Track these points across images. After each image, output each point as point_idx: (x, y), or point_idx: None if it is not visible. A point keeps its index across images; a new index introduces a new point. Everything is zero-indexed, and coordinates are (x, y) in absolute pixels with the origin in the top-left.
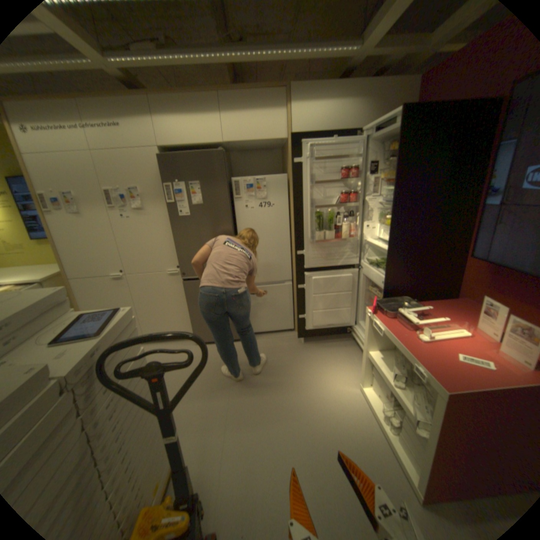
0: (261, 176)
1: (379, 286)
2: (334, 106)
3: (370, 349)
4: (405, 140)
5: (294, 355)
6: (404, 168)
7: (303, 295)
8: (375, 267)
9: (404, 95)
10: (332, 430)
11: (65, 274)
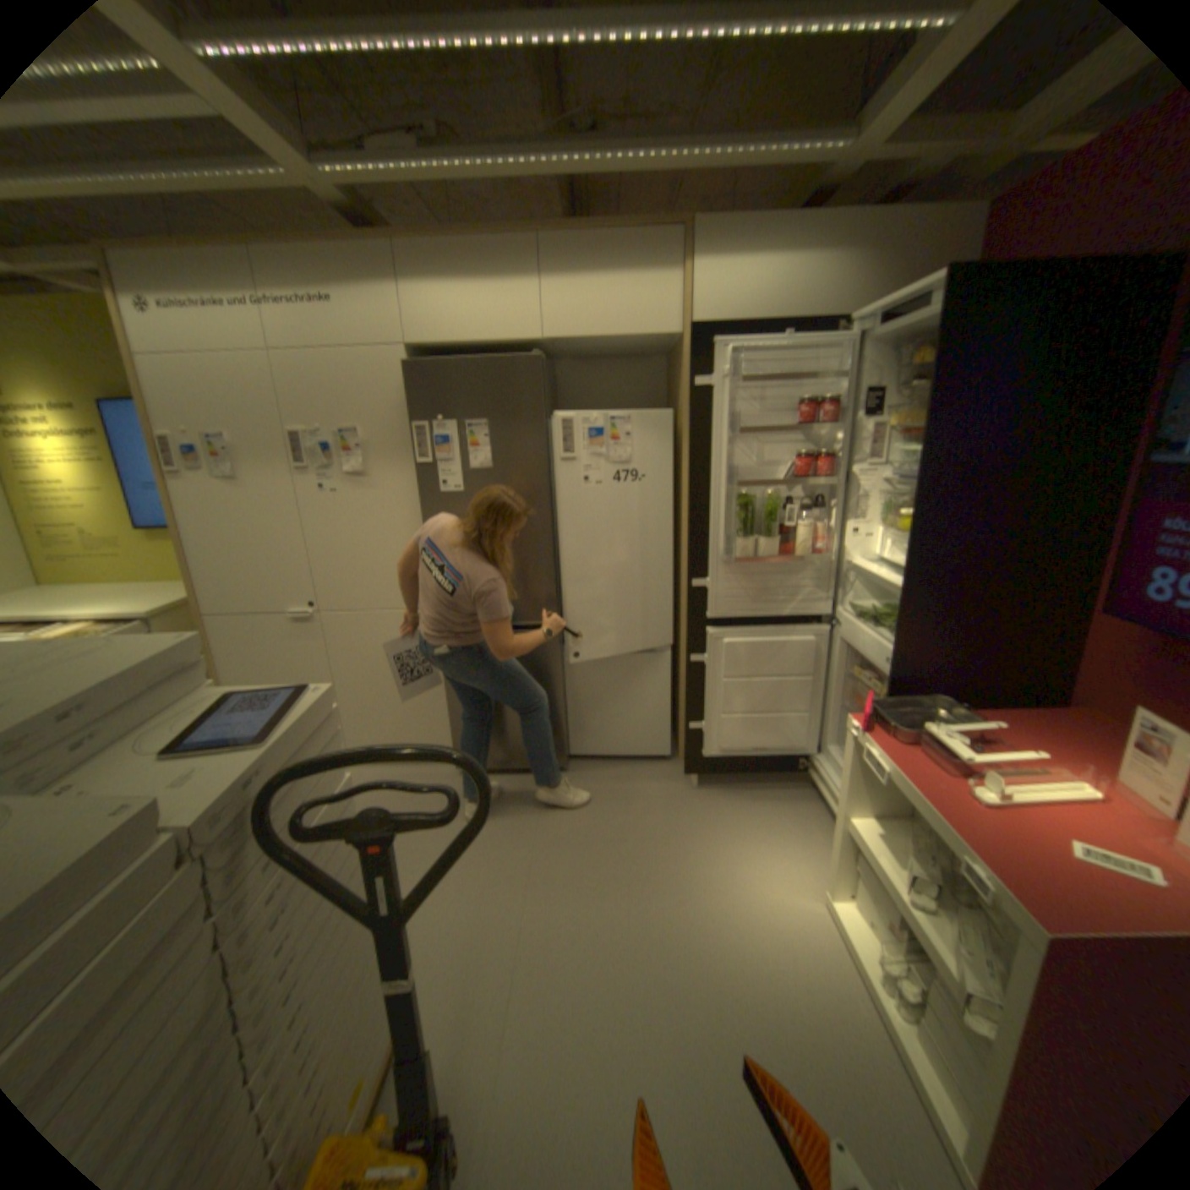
0: (621, 413)
1: (879, 668)
2: (790, 267)
3: (855, 813)
4: (951, 343)
5: (675, 814)
6: (946, 406)
7: (702, 679)
8: (871, 624)
9: (948, 245)
10: (757, 996)
11: (197, 604)
